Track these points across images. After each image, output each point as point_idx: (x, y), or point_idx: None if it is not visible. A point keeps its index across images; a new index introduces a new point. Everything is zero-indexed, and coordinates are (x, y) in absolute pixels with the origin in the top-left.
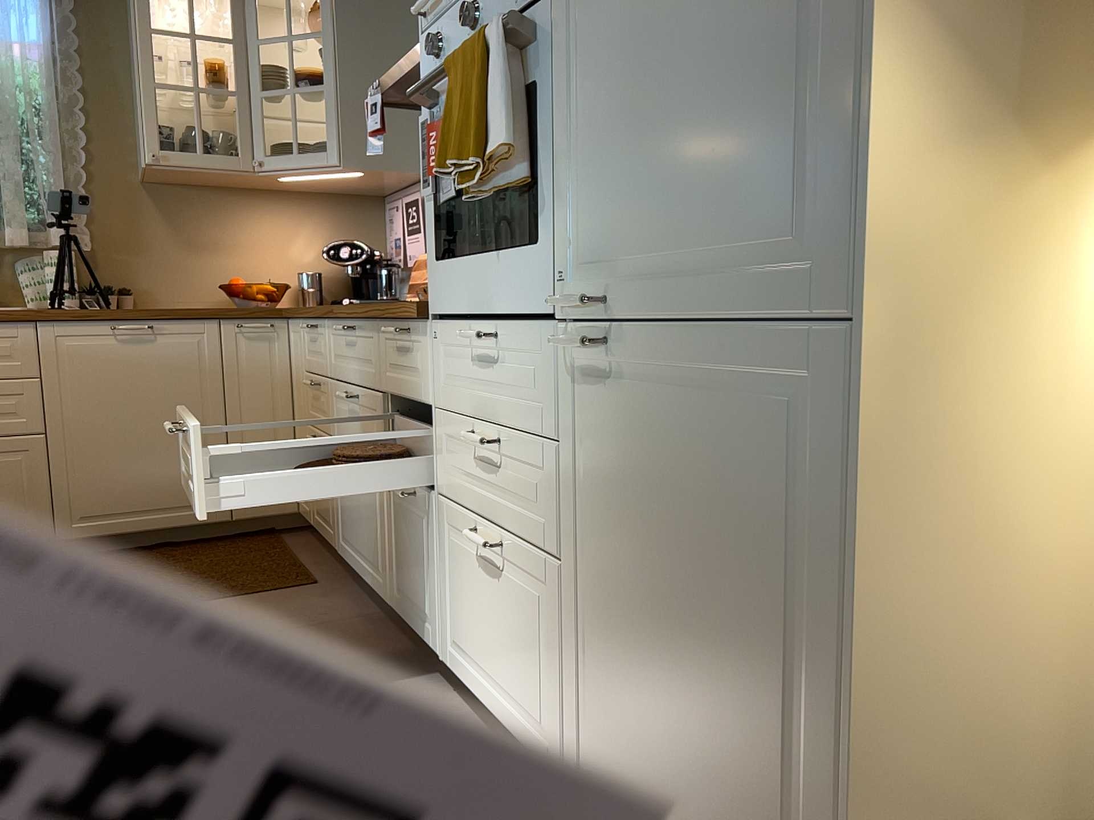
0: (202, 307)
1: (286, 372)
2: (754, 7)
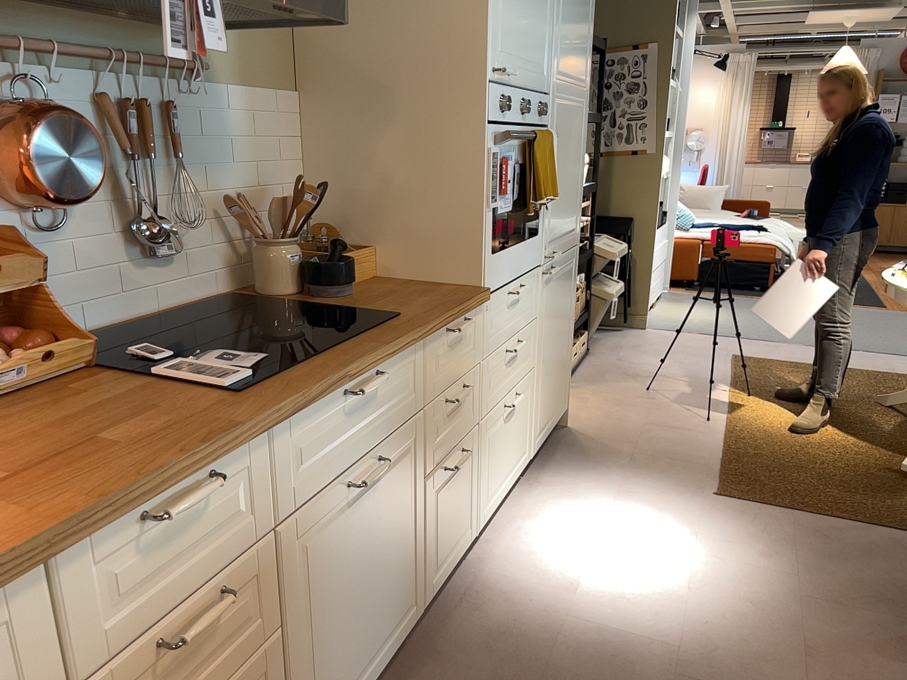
0: None
1: None
2: (573, 171)
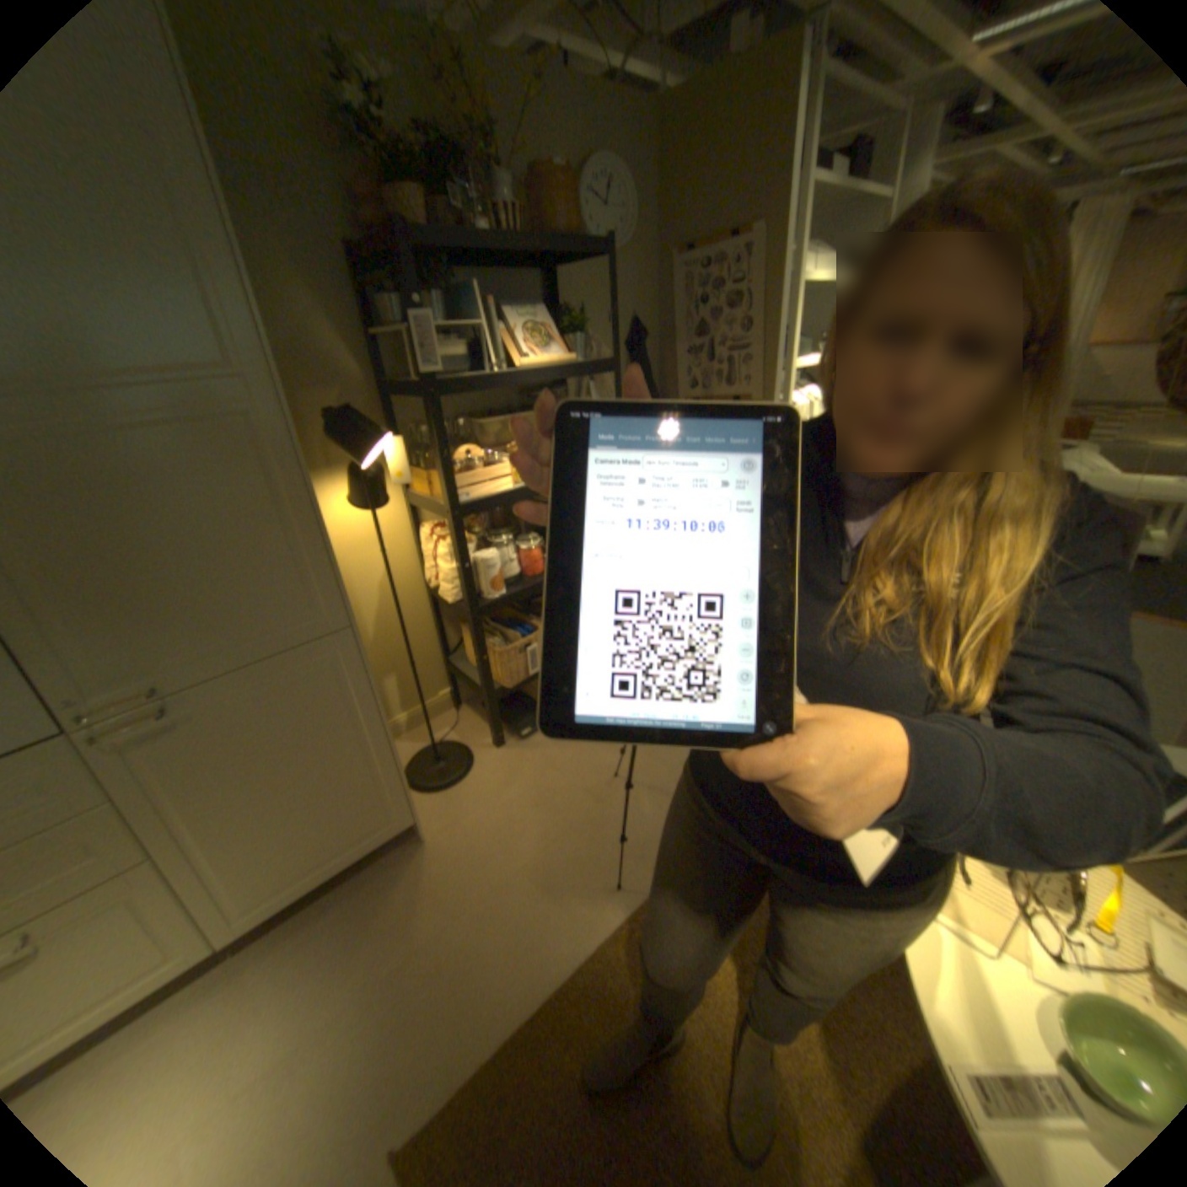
0: None
1: None
2: (232, 532)
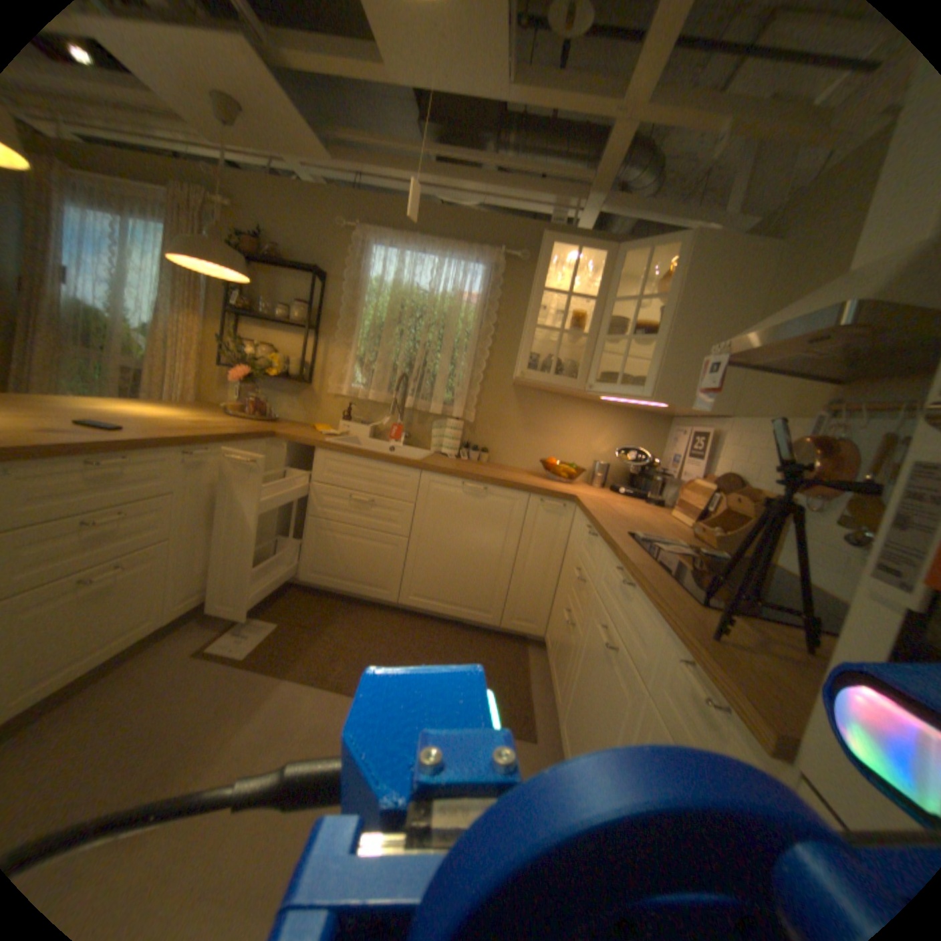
0: (526, 470)
1: (564, 542)
2: None
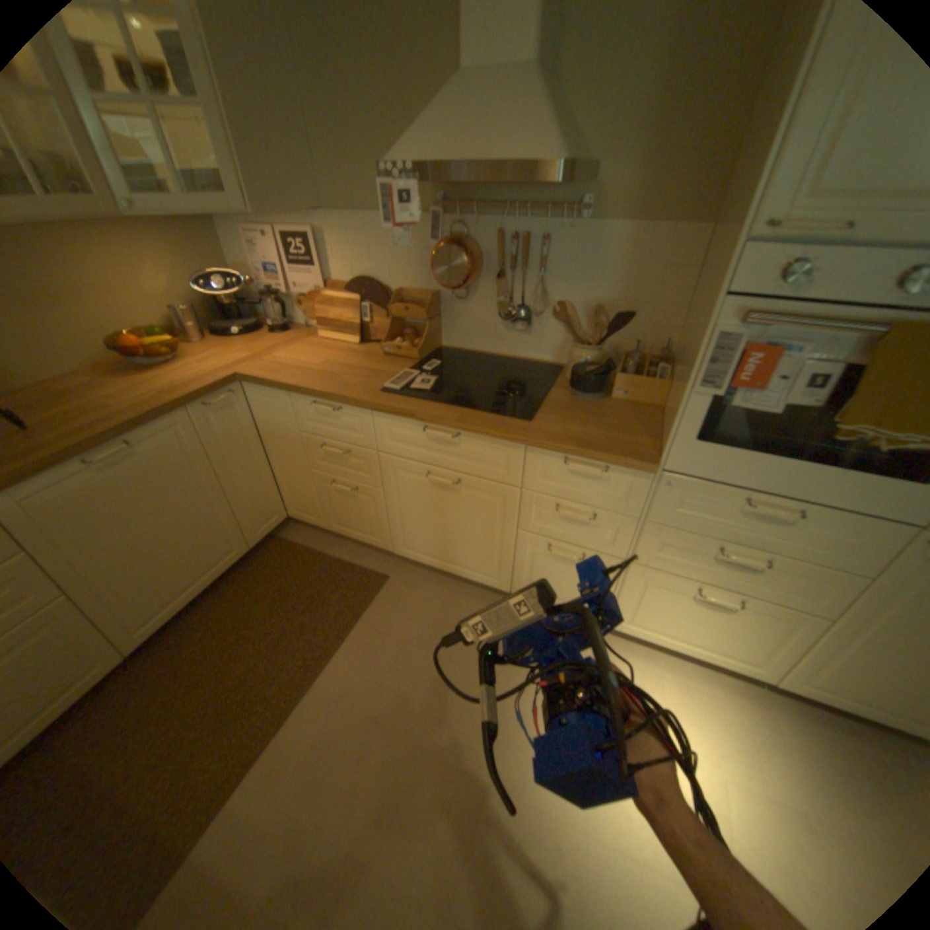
0: (77, 369)
1: (252, 426)
2: None
